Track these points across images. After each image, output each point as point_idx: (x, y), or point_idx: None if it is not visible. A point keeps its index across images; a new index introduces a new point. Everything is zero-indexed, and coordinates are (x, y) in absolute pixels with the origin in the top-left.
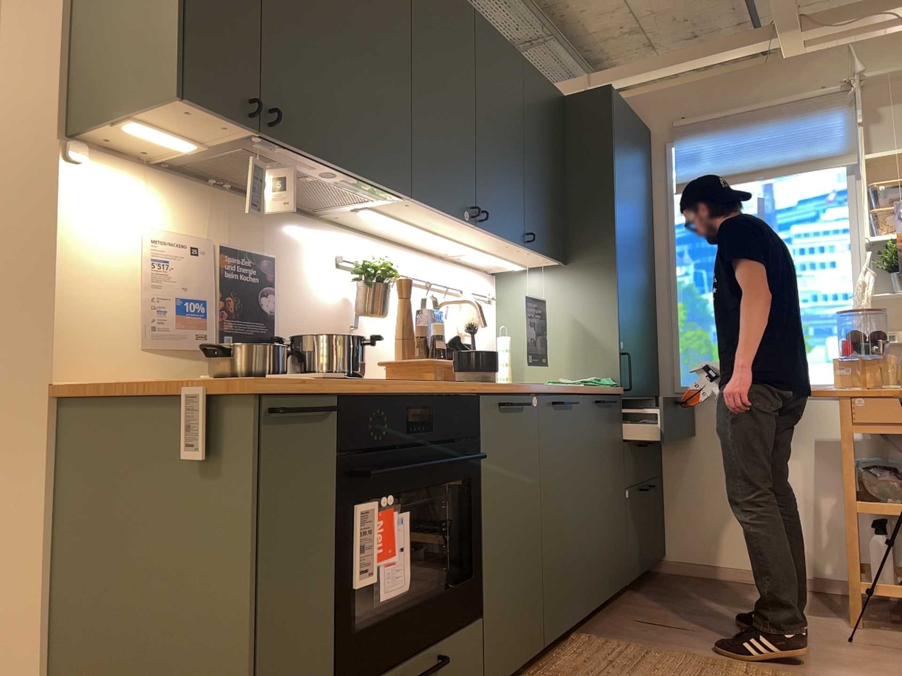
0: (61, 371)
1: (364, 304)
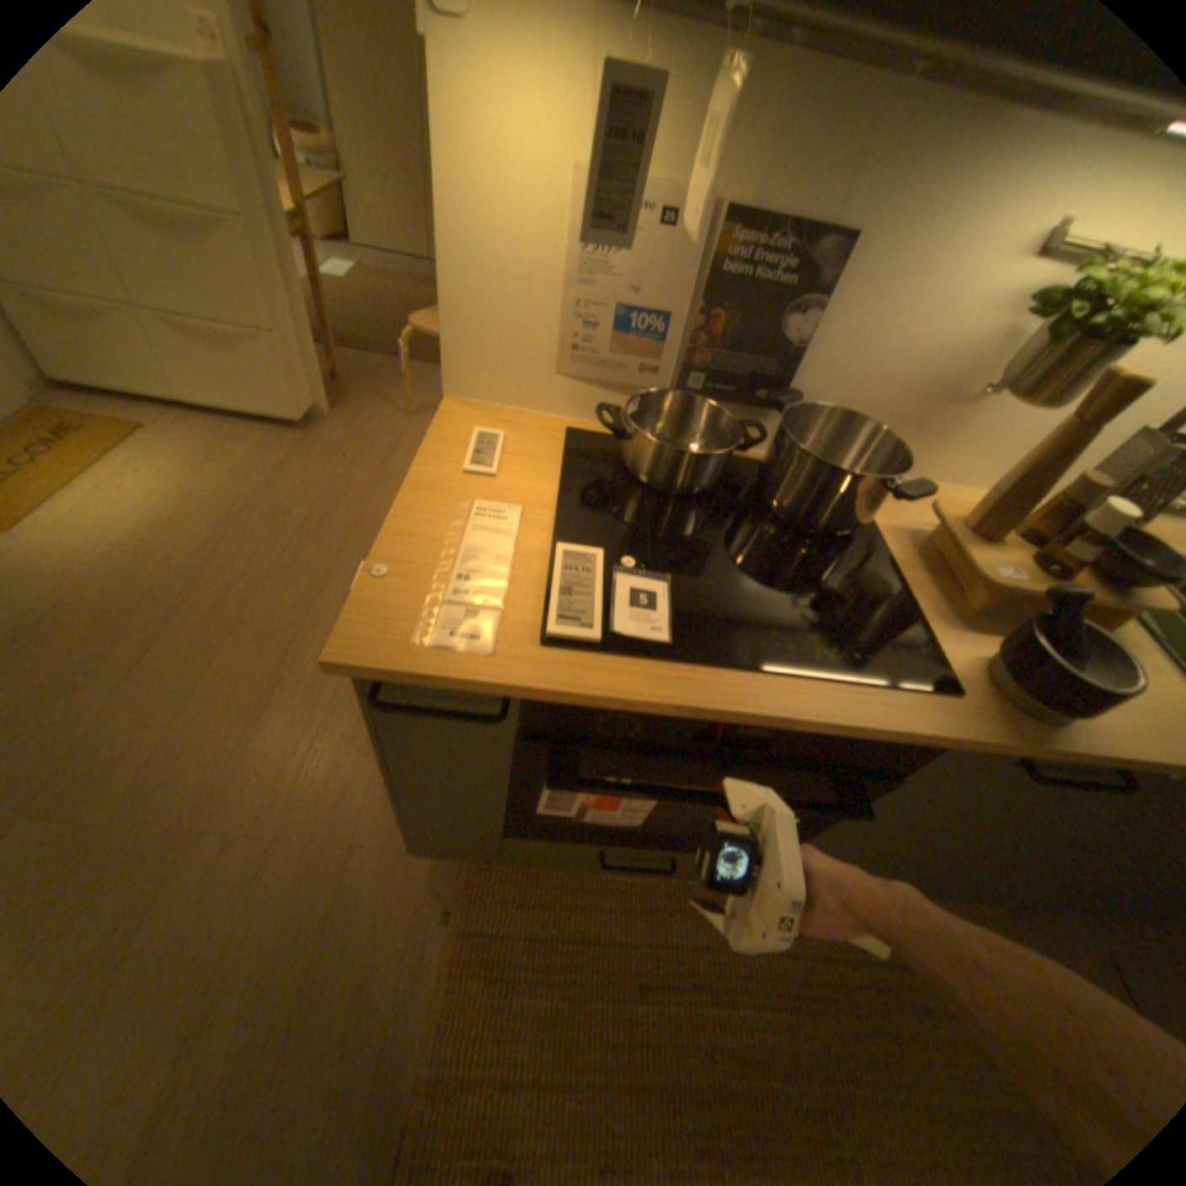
0: (450, 385)
1: (1027, 368)
